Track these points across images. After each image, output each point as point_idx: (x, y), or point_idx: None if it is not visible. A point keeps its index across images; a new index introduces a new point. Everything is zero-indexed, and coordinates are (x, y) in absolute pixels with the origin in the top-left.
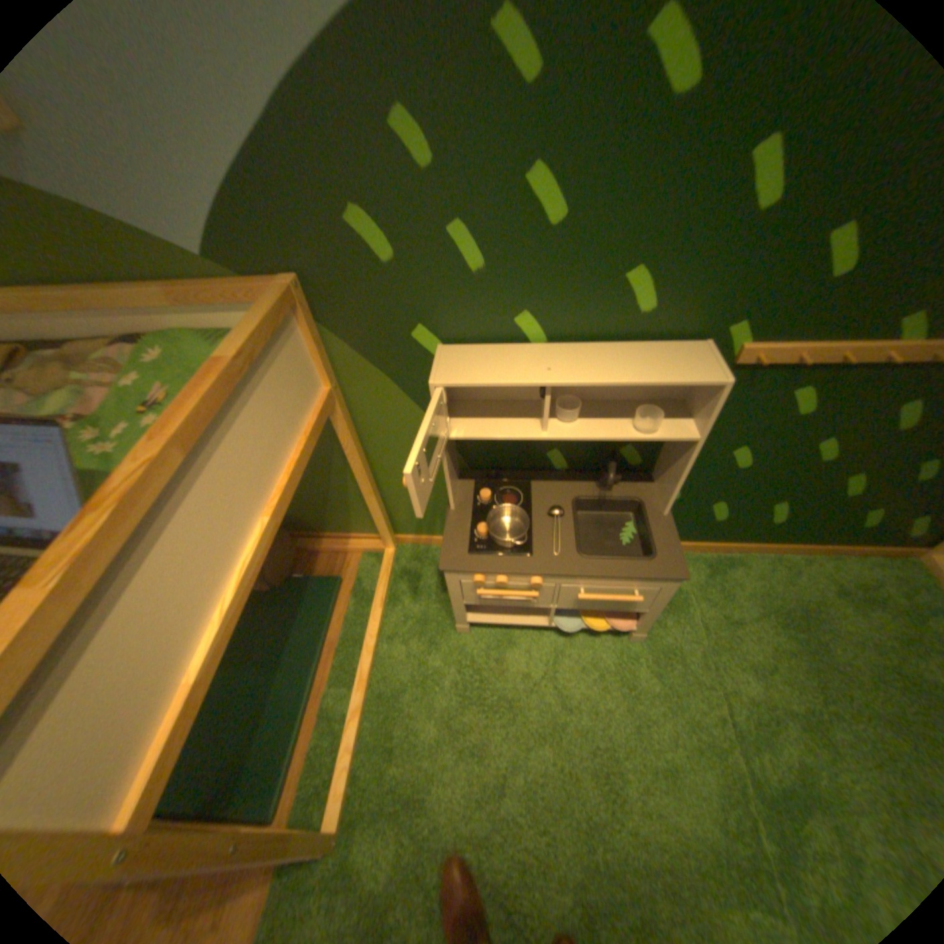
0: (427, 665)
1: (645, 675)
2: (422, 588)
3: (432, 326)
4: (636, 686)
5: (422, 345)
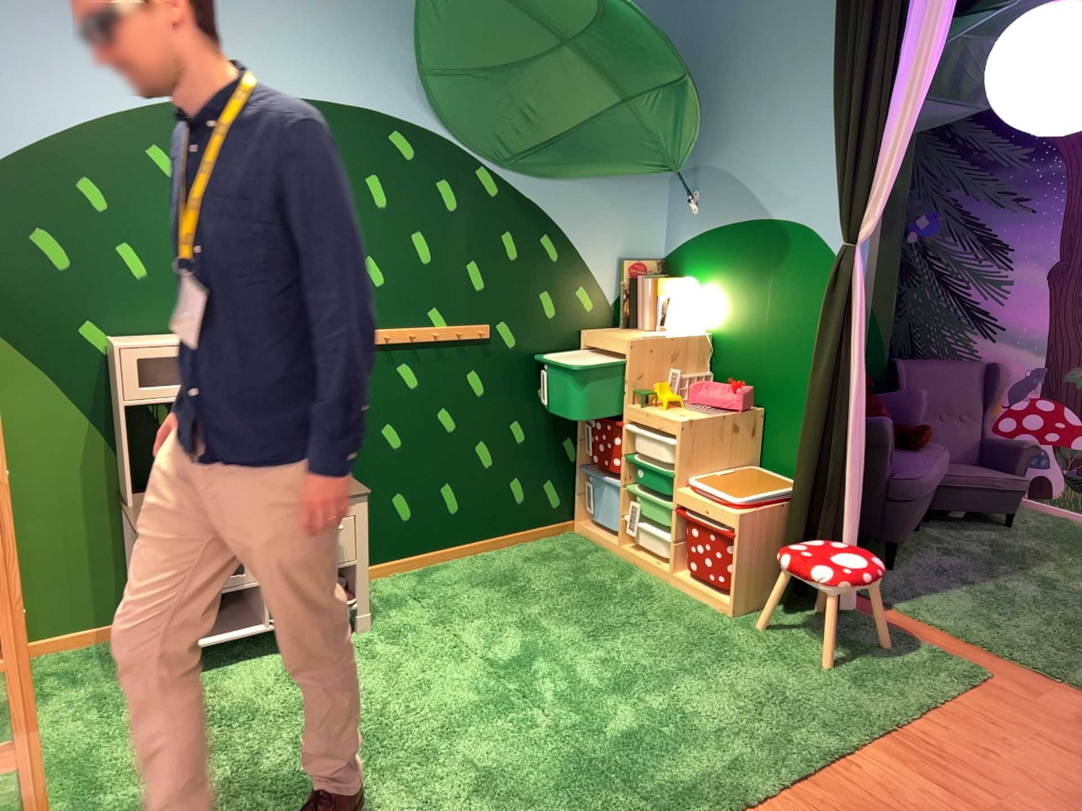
0: (120, 722)
1: (381, 647)
2: (83, 677)
3: (101, 322)
4: (374, 655)
5: (90, 339)
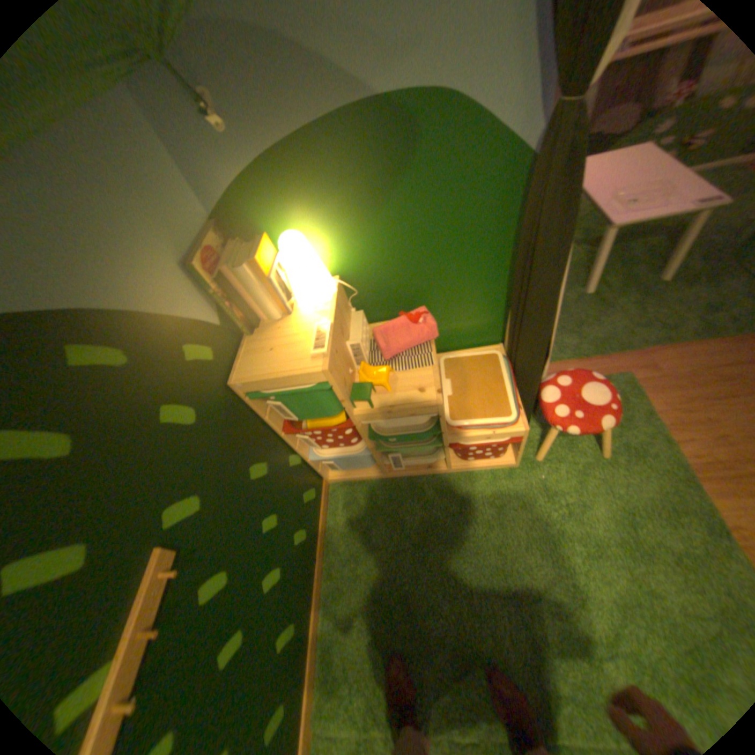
0: None
1: None
2: None
3: None
4: None
5: None
